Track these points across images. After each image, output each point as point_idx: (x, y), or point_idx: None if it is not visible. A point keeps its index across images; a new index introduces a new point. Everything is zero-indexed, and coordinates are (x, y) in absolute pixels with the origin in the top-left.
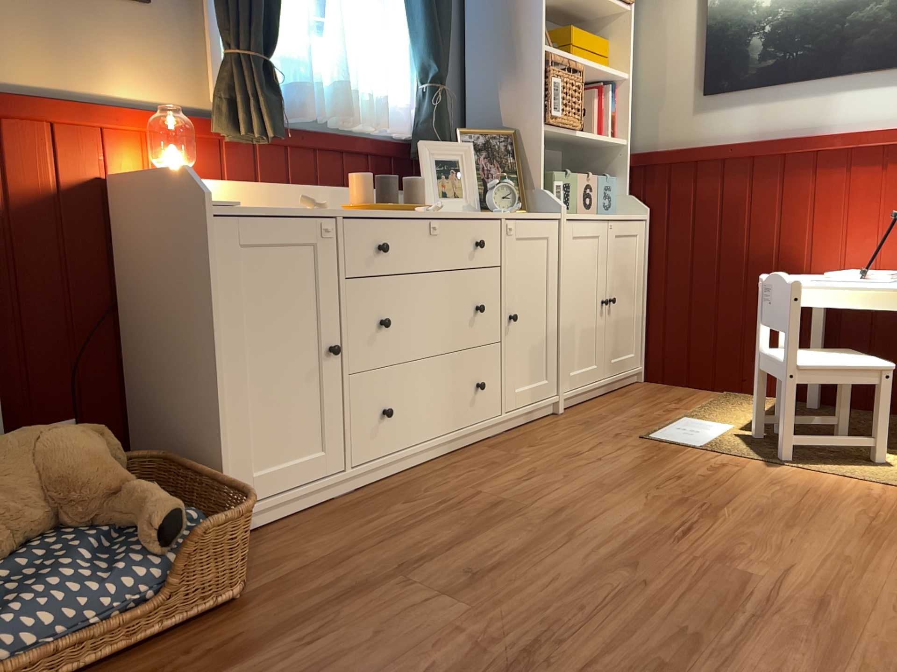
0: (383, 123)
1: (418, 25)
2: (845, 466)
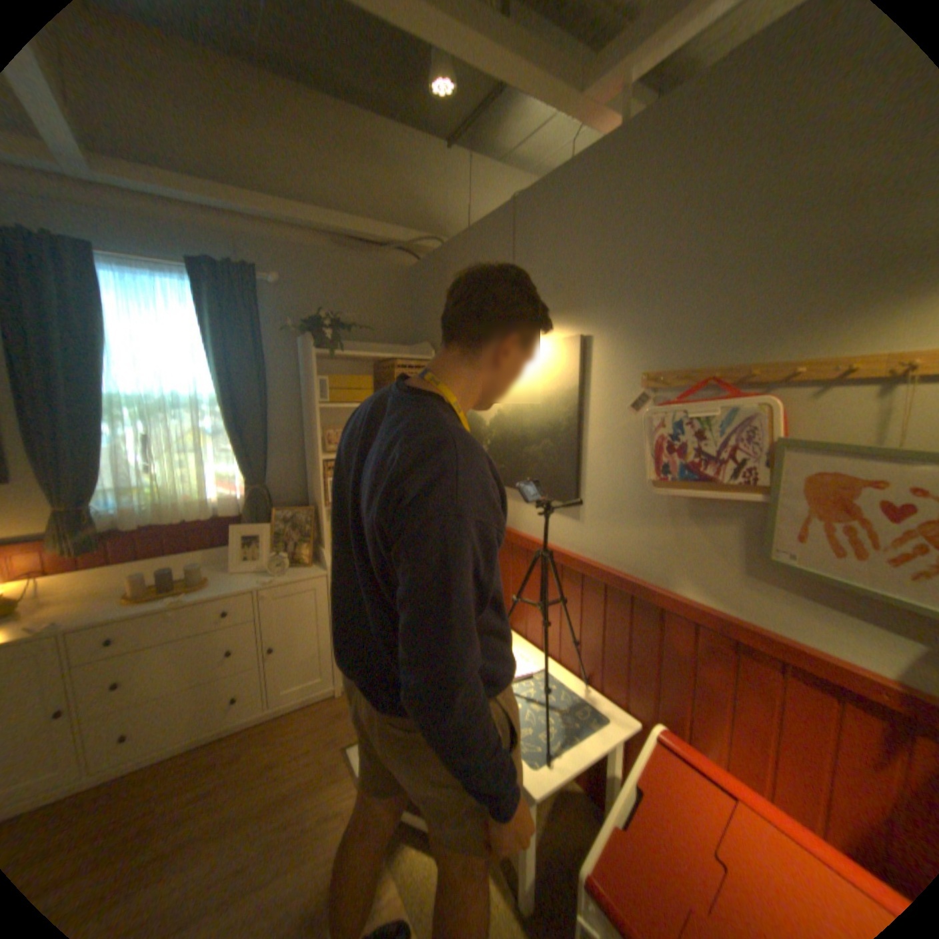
0: (201, 519)
1: (233, 452)
2: (408, 851)
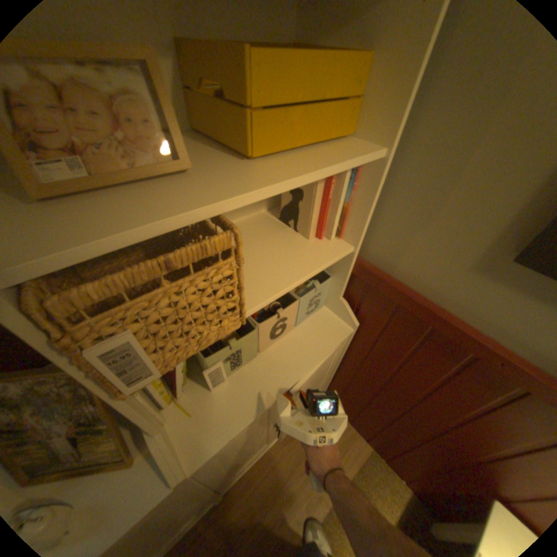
0: None
1: None
2: None
